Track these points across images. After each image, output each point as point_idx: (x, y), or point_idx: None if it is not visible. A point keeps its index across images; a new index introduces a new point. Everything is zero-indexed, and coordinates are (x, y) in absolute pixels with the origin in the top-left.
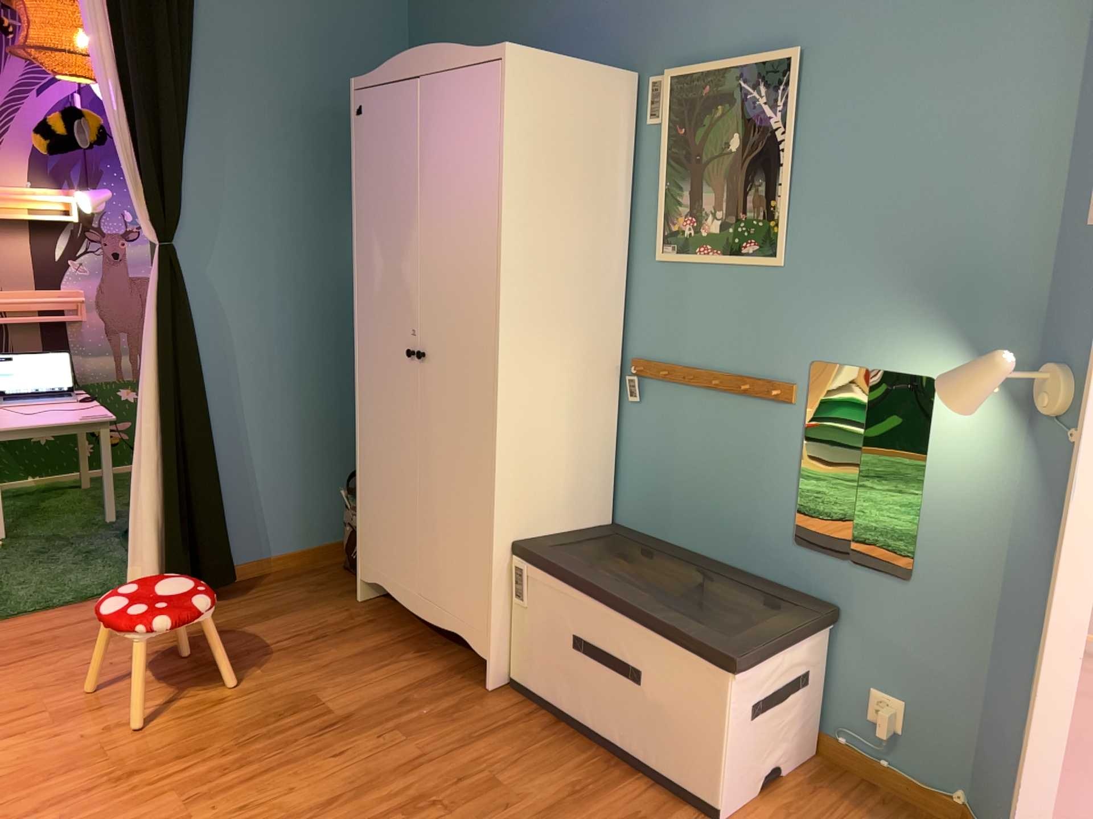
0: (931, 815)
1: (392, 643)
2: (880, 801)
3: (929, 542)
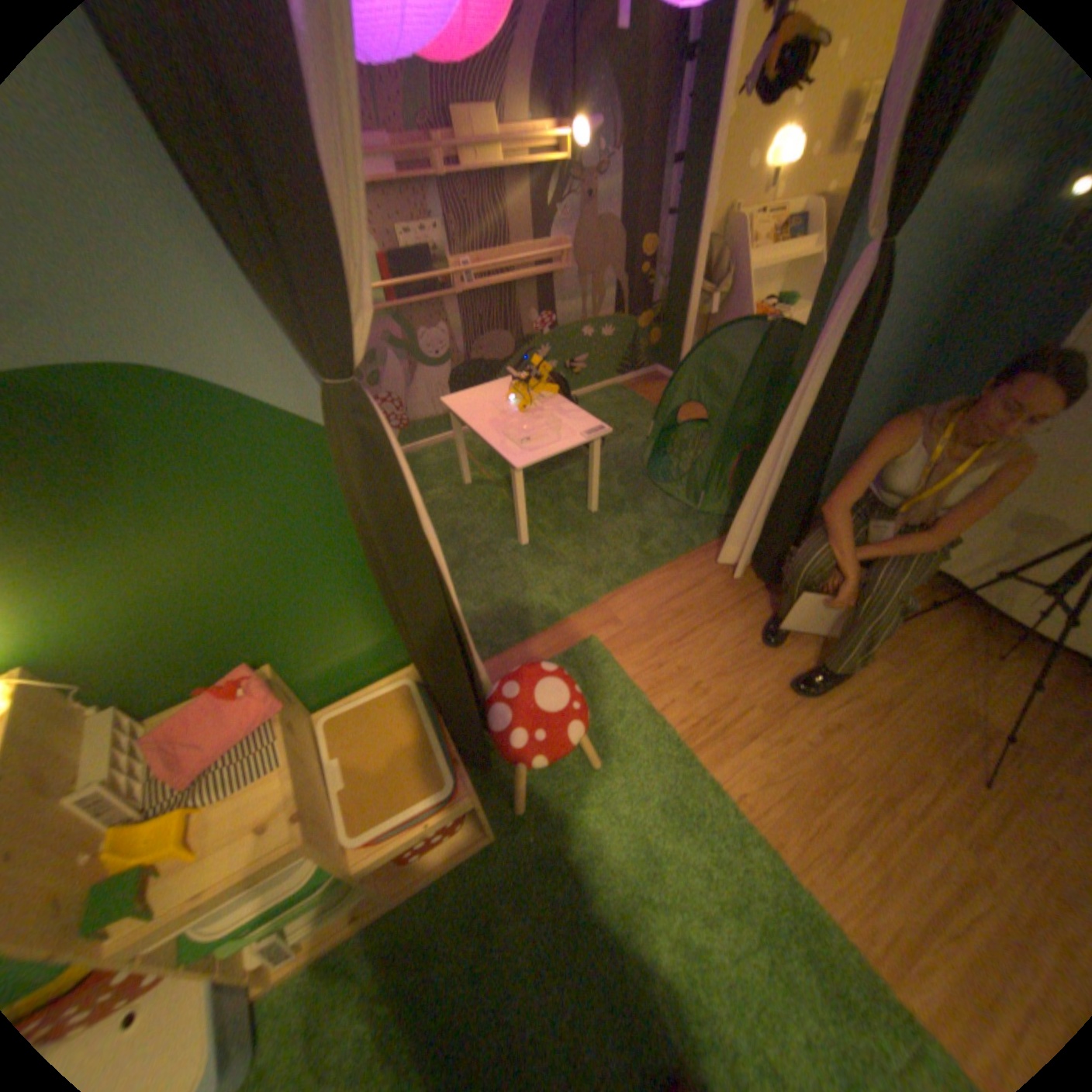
0: None
1: (980, 636)
2: None
3: None
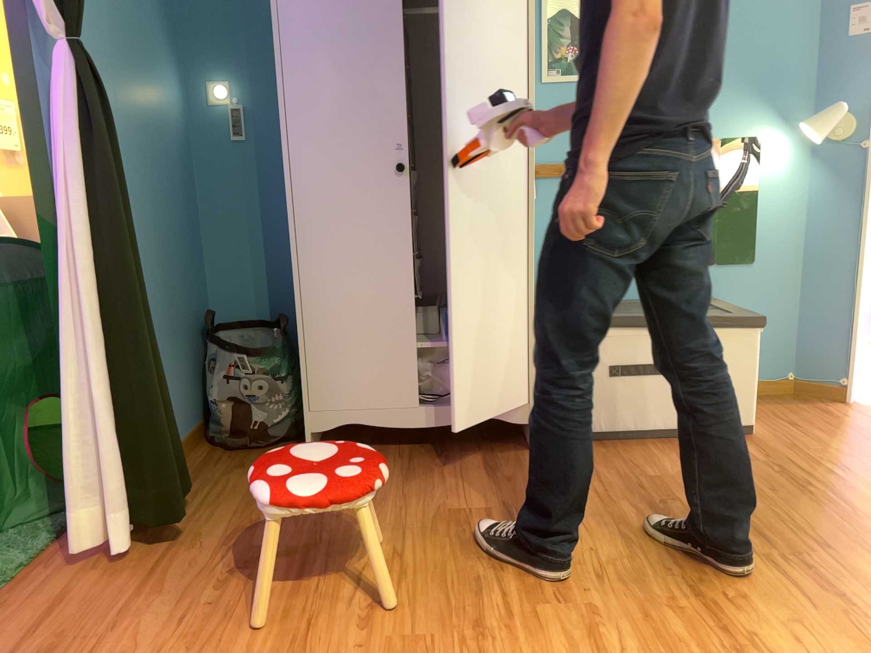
0: (782, 395)
1: (405, 460)
2: (760, 400)
3: (764, 237)
